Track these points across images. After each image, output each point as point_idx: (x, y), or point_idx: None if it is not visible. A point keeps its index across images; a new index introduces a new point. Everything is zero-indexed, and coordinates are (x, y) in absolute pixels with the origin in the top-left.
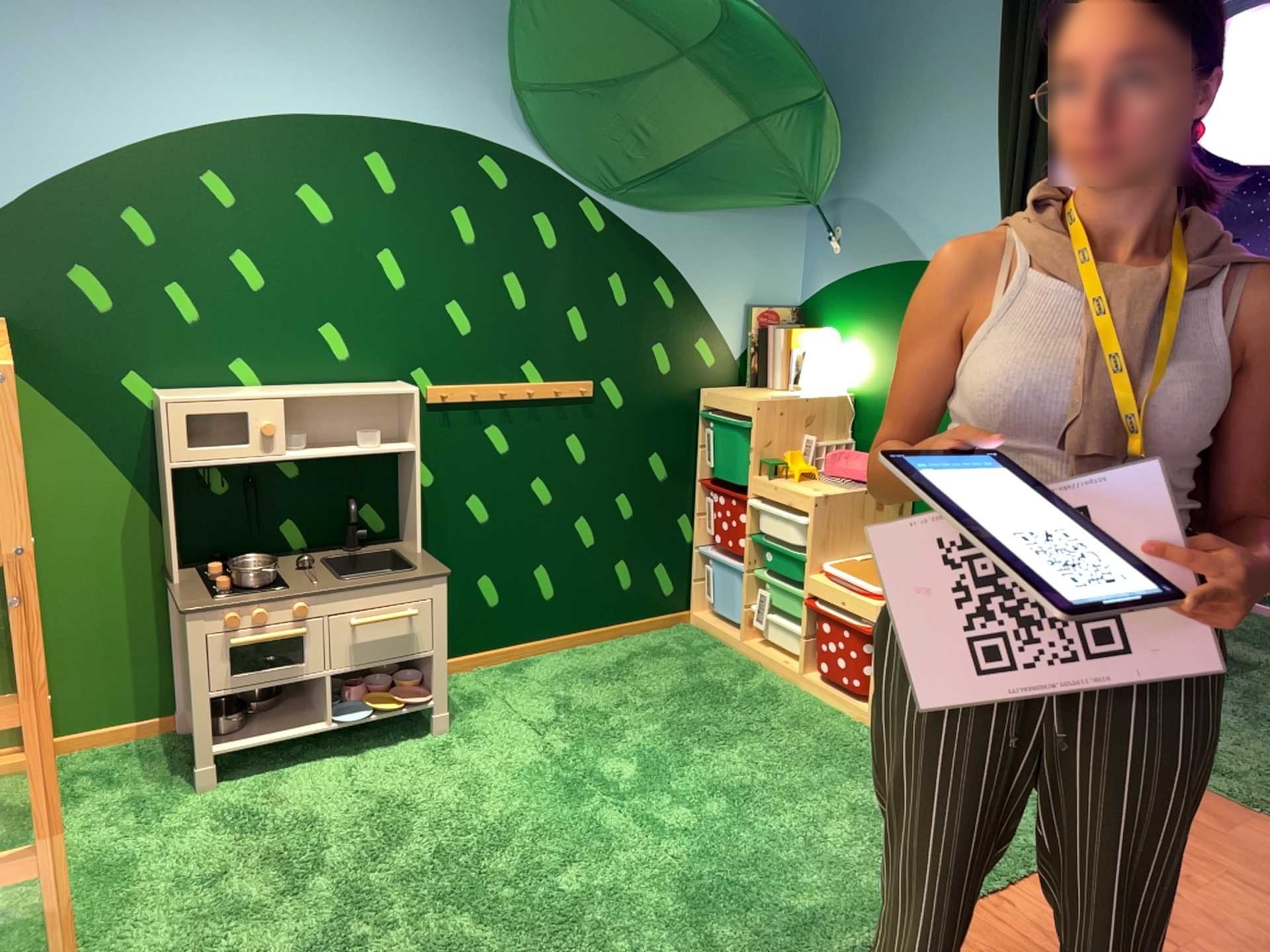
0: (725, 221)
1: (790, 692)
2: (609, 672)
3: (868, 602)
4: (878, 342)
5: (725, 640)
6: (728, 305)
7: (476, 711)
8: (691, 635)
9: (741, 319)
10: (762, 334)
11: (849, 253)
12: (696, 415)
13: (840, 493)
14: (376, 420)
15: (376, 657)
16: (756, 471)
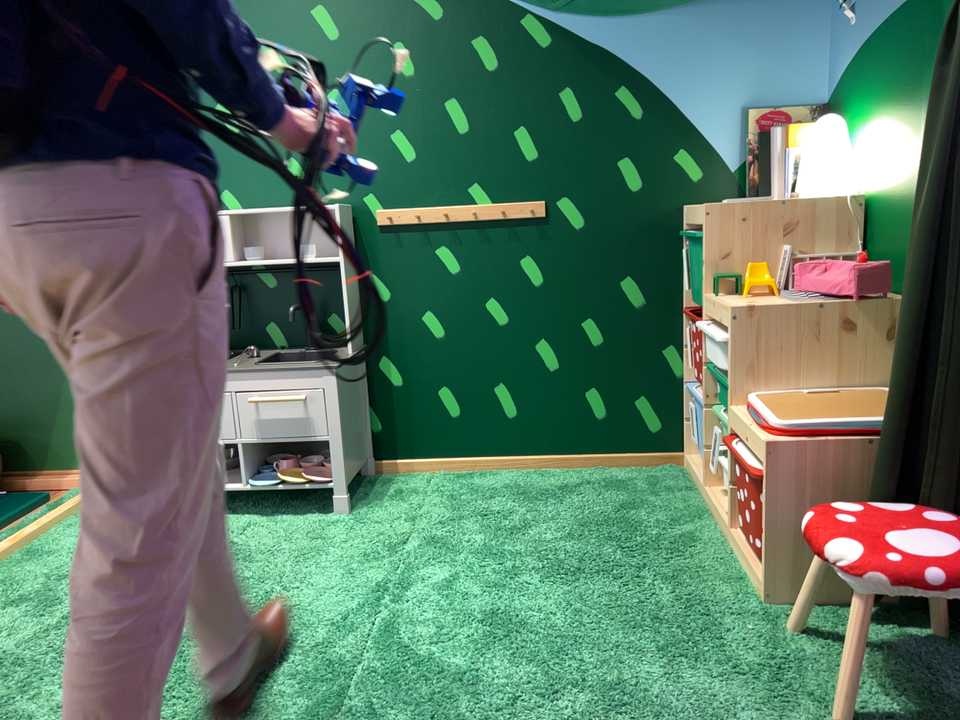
0: (708, 10)
1: (712, 551)
2: (541, 497)
3: (765, 442)
4: (890, 115)
5: (699, 488)
6: (718, 107)
7: (386, 507)
8: (669, 479)
9: (741, 122)
10: (765, 136)
11: (865, 10)
12: (680, 234)
13: (785, 306)
14: (325, 238)
15: (273, 437)
16: (714, 289)
